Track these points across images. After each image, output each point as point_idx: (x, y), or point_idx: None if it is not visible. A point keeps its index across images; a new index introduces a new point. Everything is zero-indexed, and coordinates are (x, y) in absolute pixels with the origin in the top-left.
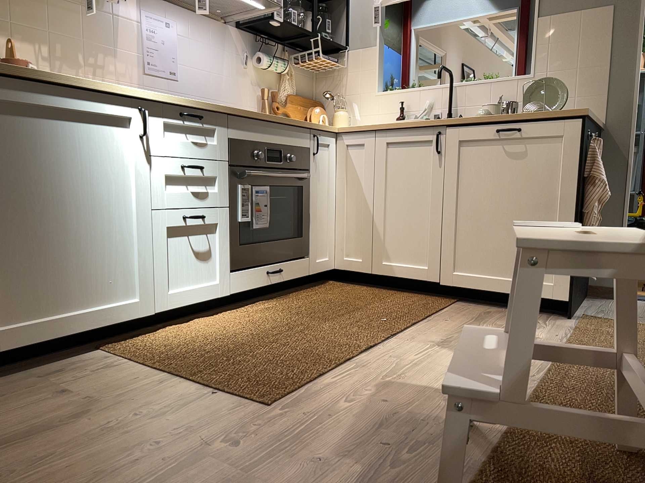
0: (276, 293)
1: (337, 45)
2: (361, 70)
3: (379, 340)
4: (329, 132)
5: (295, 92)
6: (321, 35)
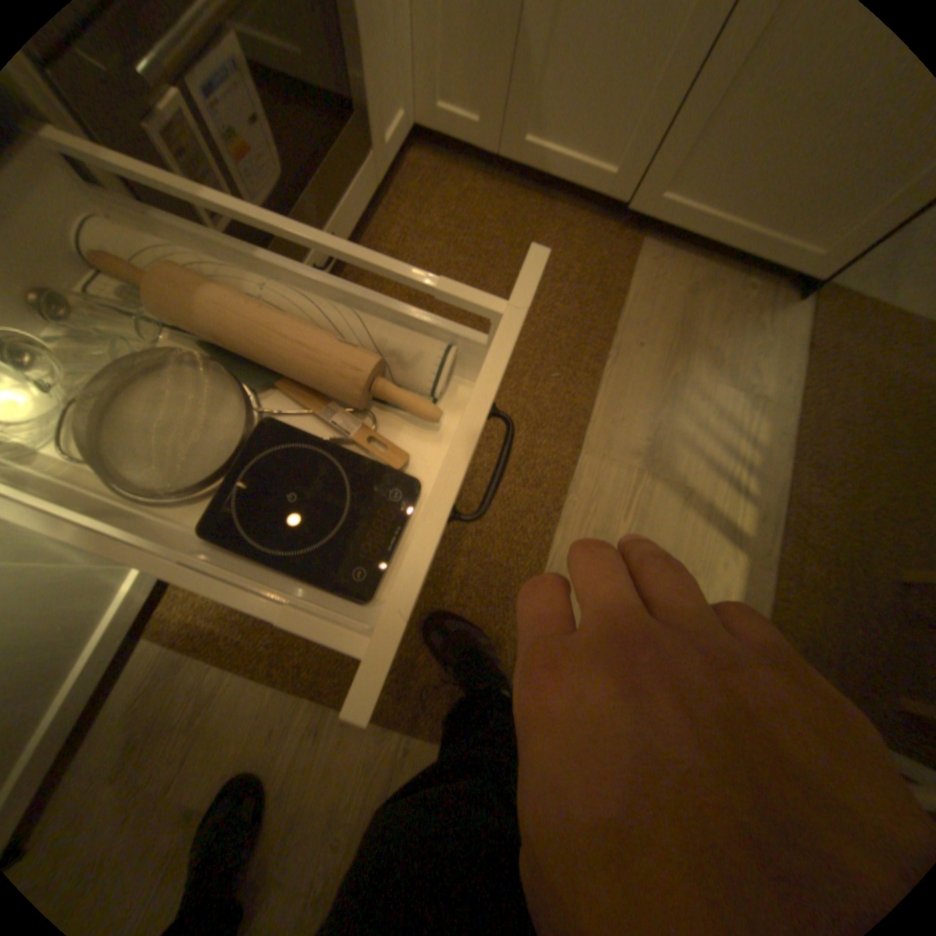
0: None
1: None
2: None
3: (565, 477)
4: None
5: None
6: None
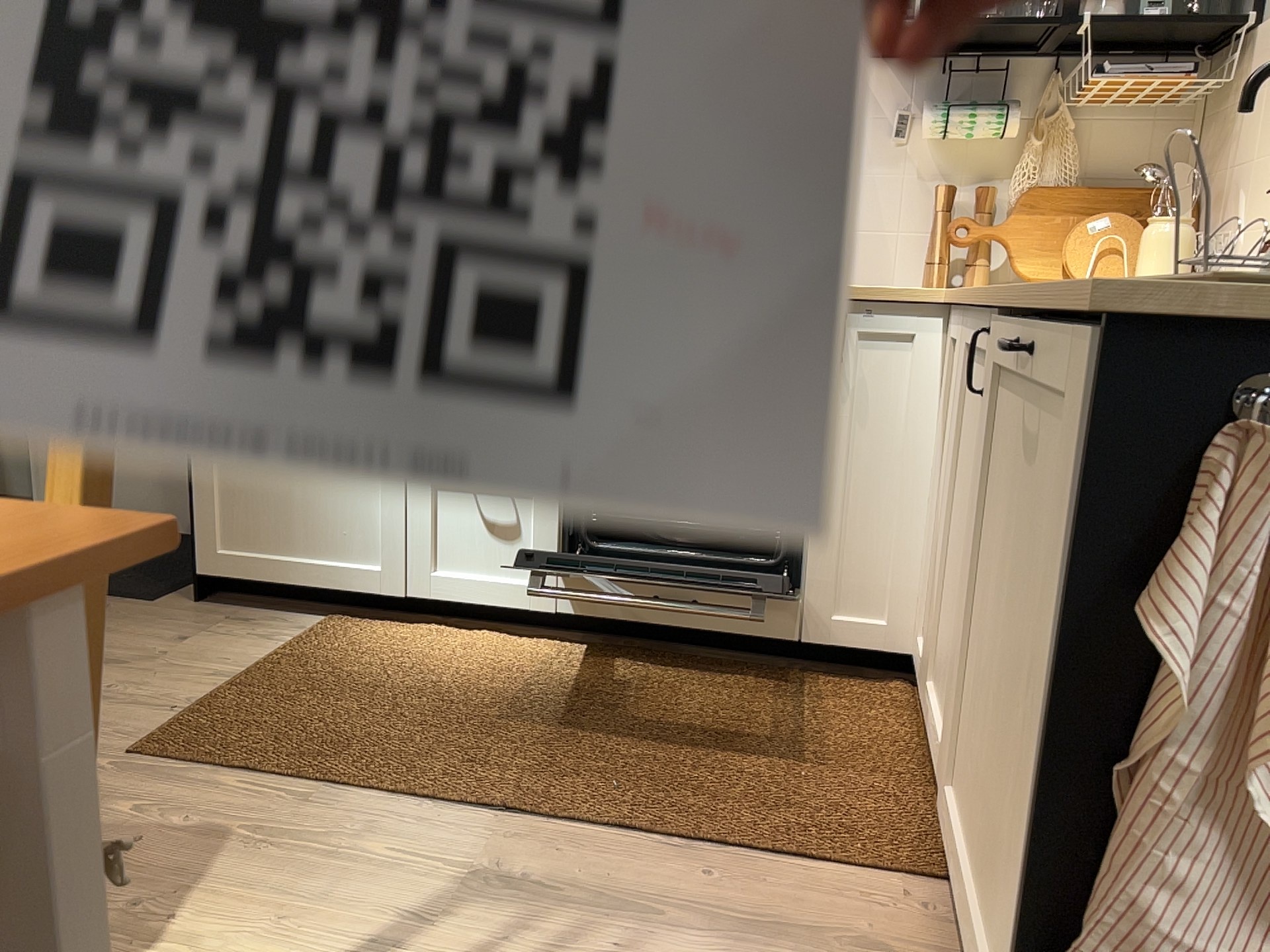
0: (737, 655)
1: (1188, 22)
2: (1268, 83)
3: (461, 803)
4: (911, 307)
5: (1079, 177)
6: (1123, 8)
